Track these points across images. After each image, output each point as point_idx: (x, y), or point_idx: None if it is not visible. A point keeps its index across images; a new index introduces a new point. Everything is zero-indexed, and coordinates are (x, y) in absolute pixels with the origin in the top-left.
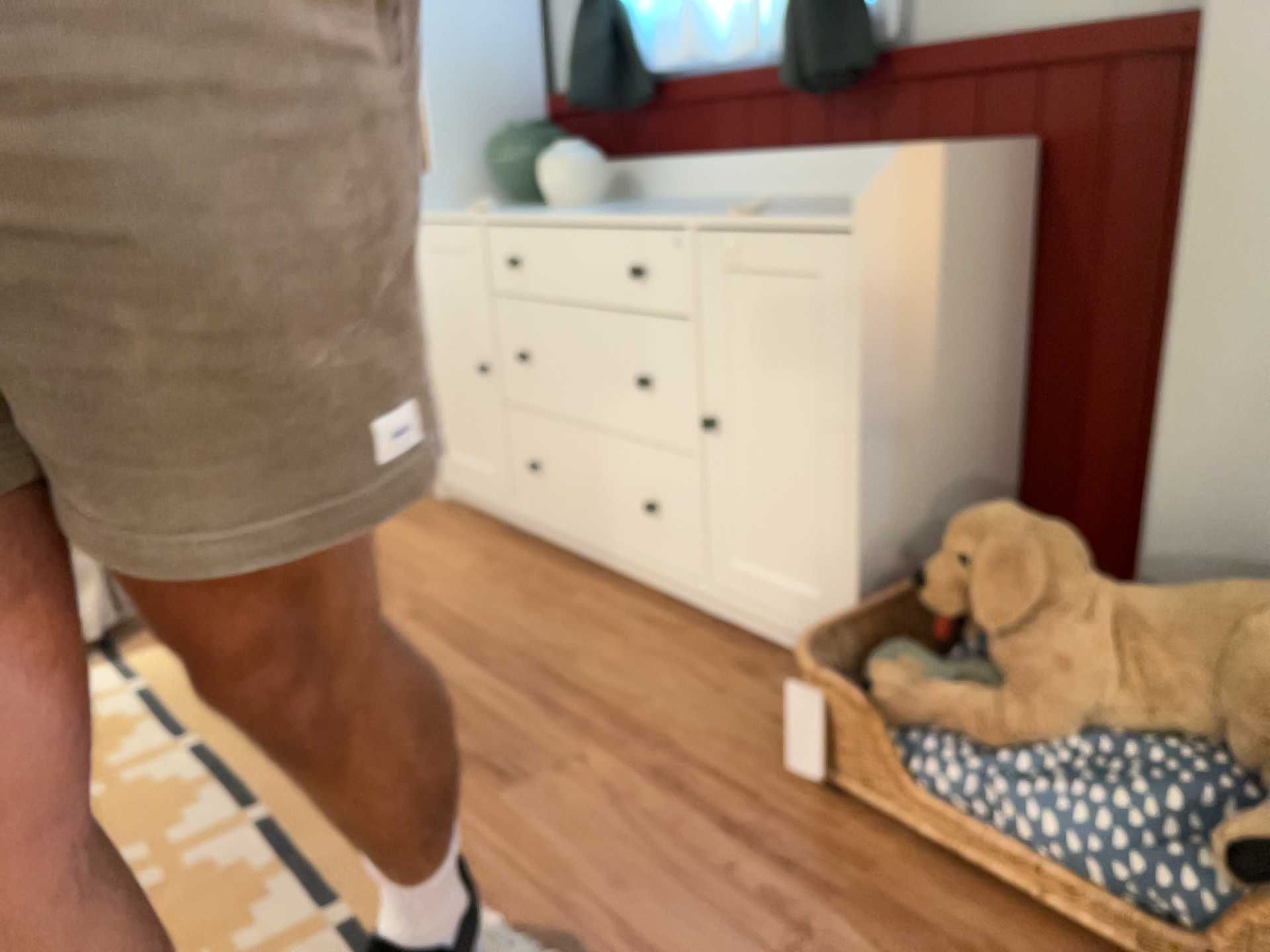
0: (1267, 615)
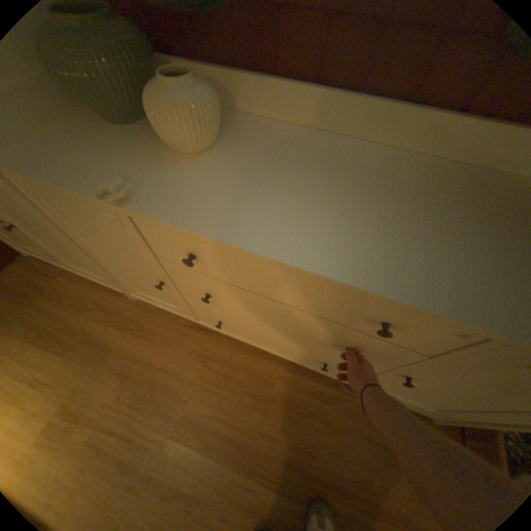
0: None
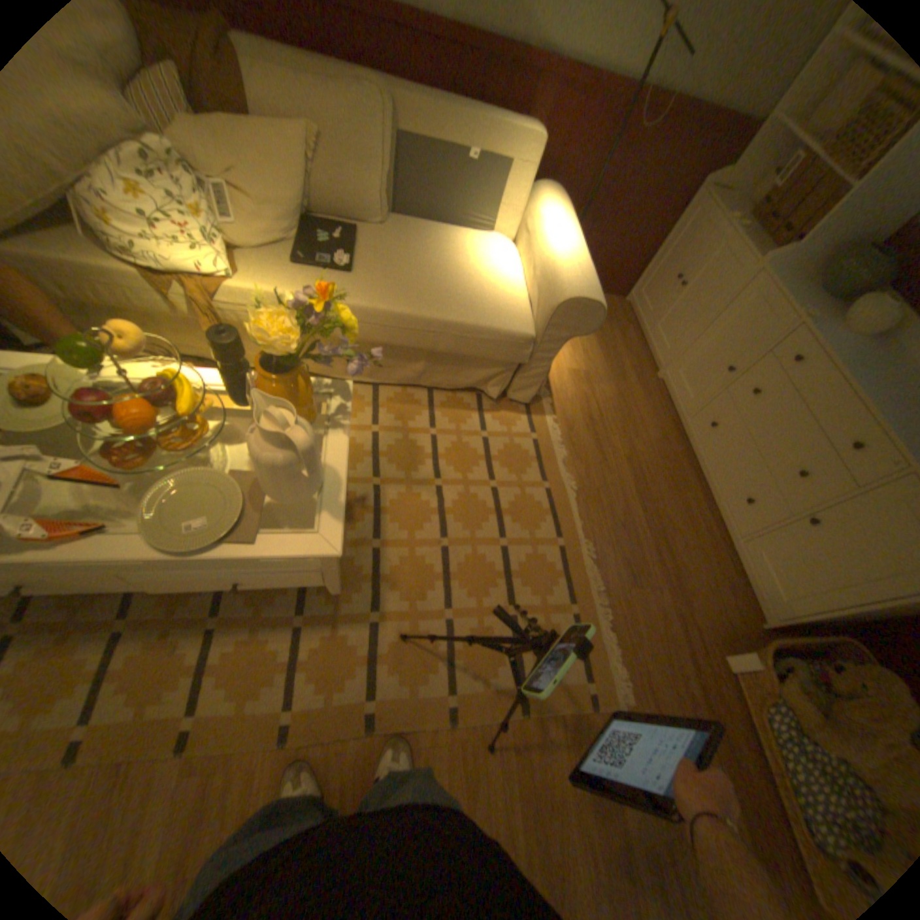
0: None
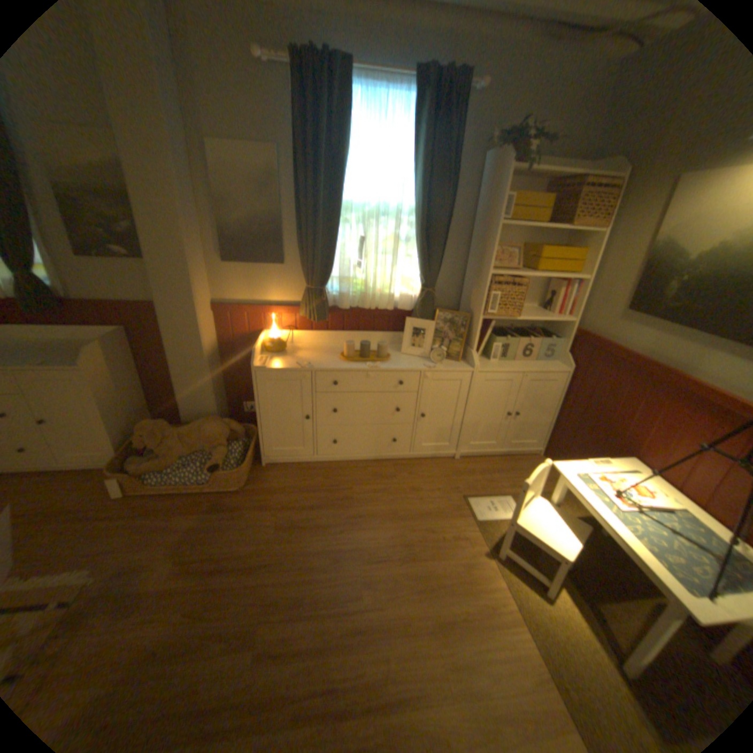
0: (203, 427)
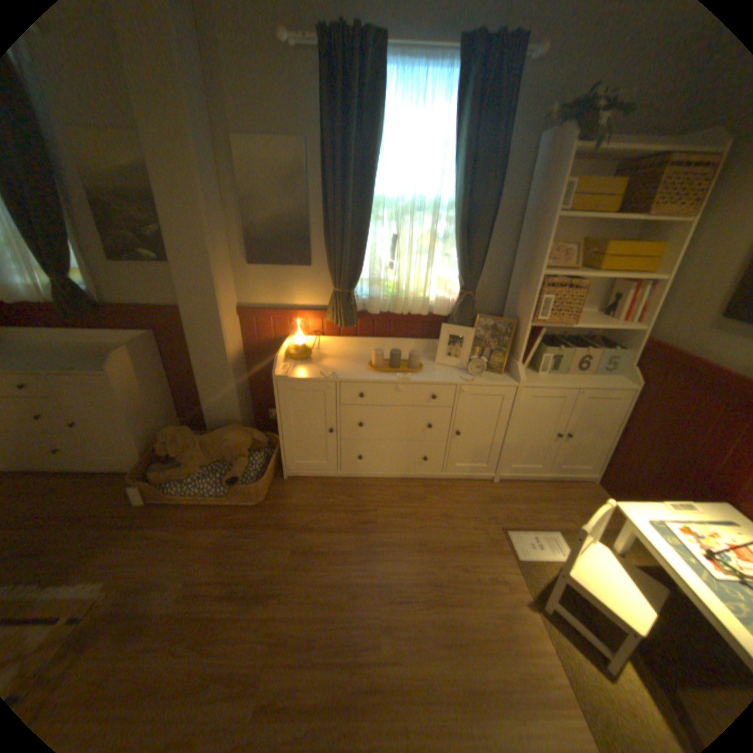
0: (225, 436)
